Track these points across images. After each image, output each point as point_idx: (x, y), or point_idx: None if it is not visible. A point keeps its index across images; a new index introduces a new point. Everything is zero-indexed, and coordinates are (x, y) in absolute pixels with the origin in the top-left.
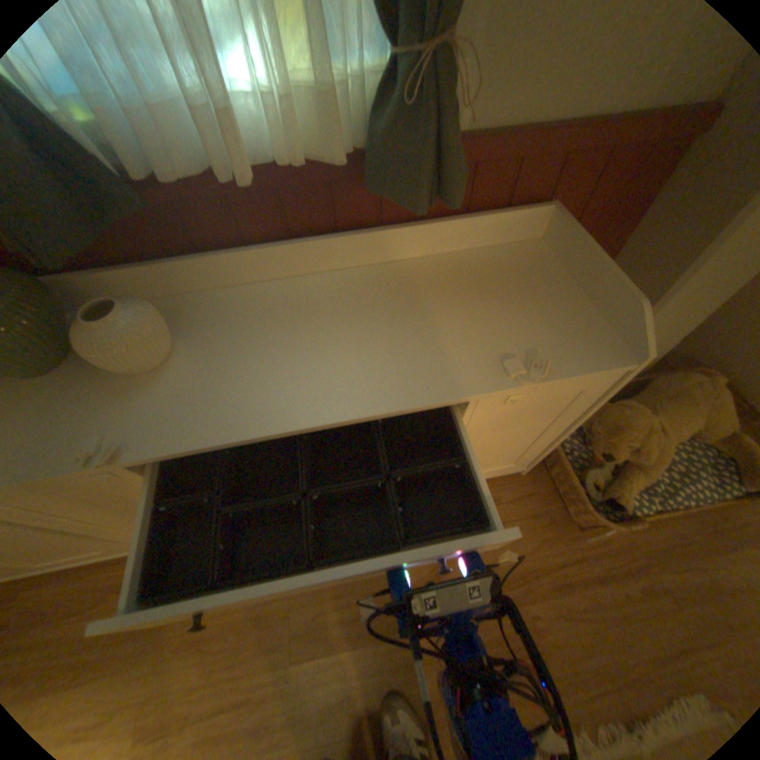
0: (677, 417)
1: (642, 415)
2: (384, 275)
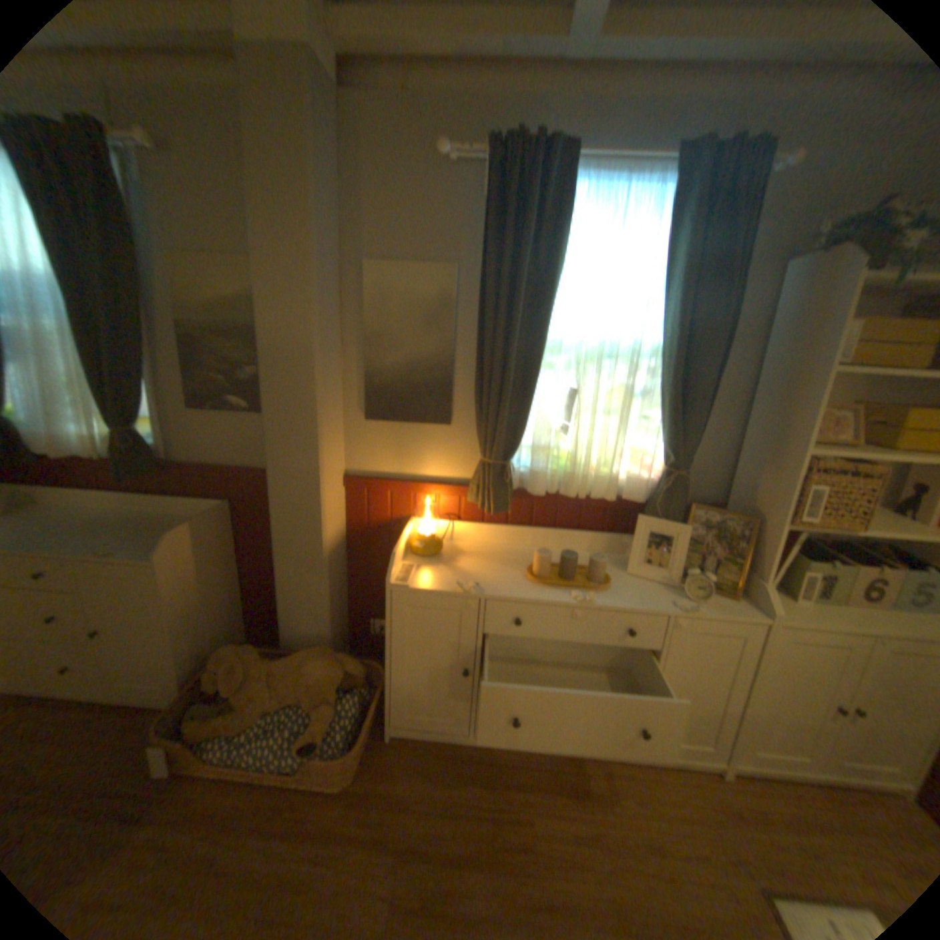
0: (279, 672)
1: (239, 653)
2: (126, 517)
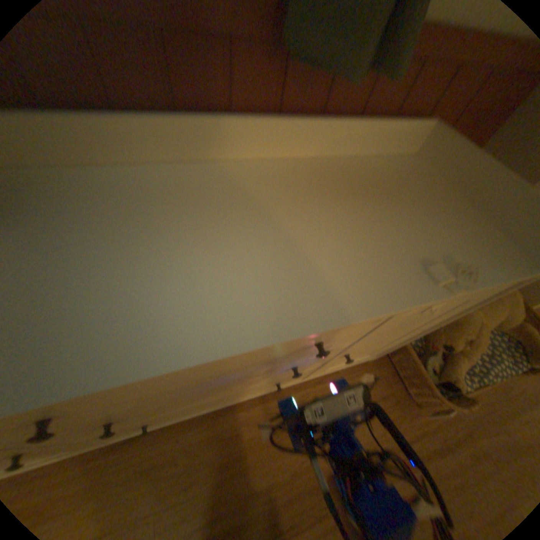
0: (490, 312)
1: None
2: (279, 169)
